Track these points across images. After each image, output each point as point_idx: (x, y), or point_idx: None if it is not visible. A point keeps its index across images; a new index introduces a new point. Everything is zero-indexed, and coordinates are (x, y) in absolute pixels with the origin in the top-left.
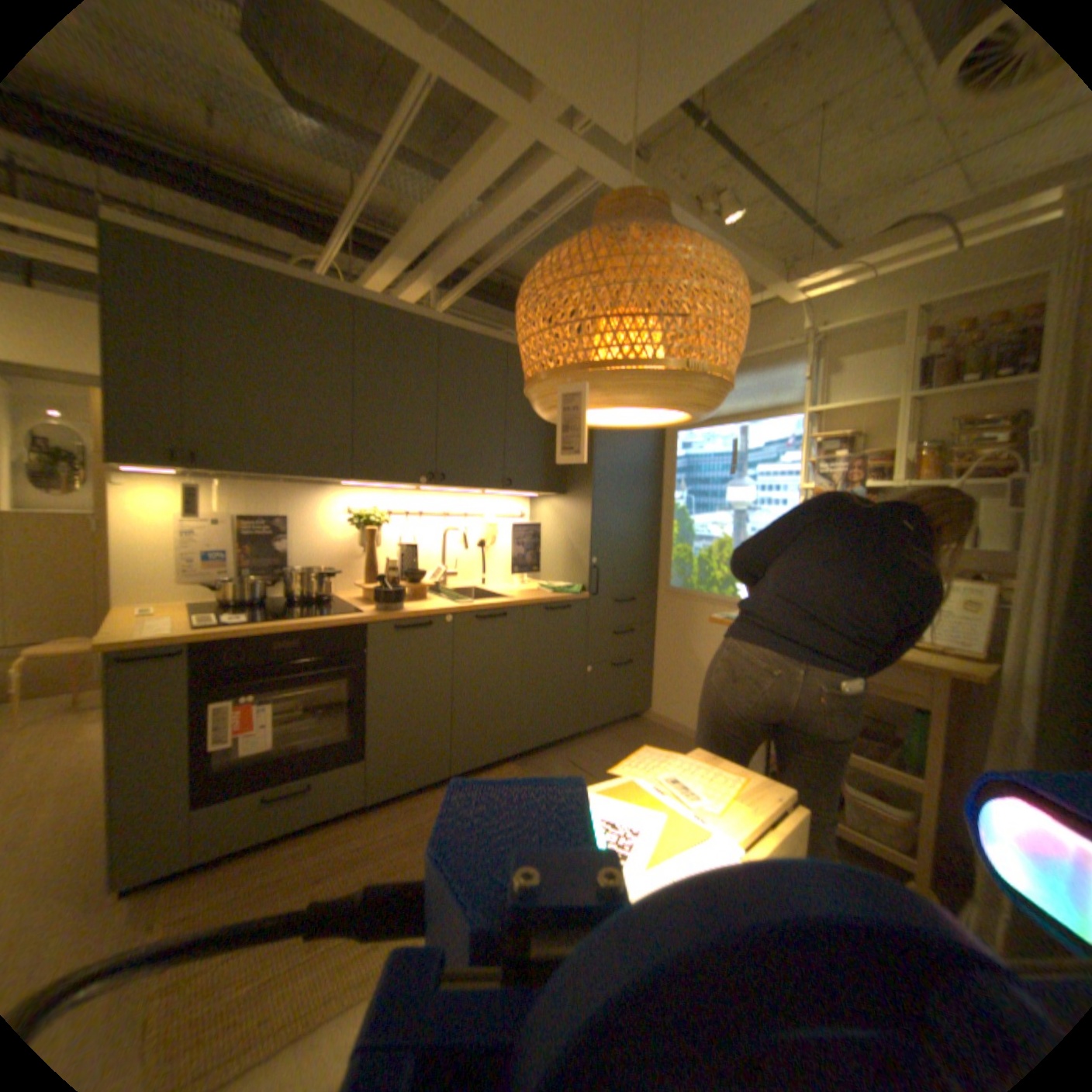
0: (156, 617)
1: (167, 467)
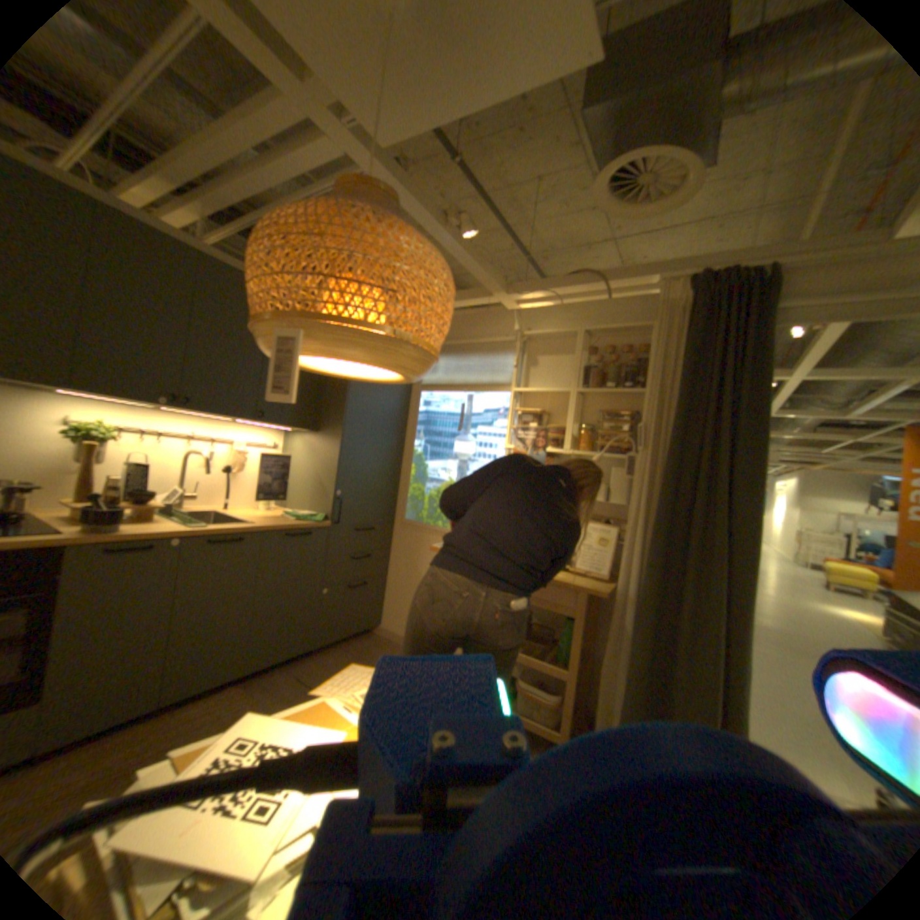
0: None
1: None
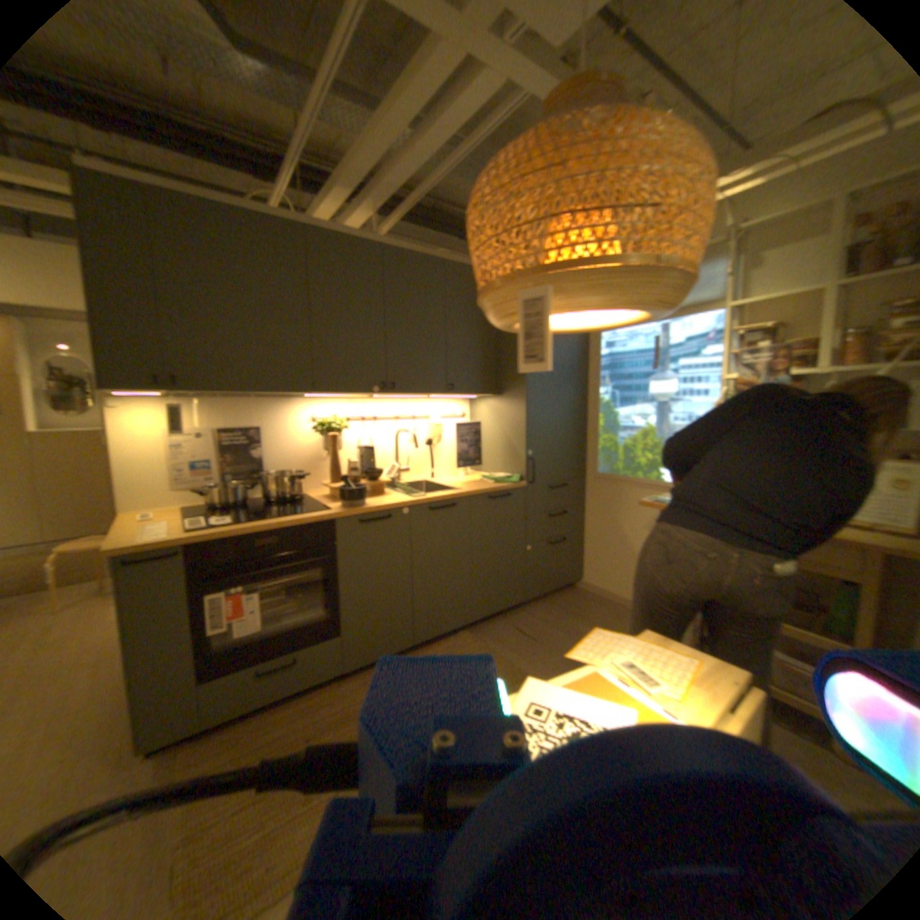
0: (157, 522)
1: (155, 390)
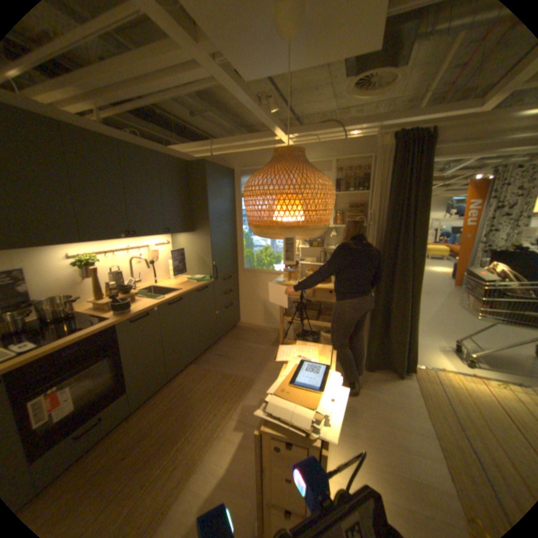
0: None
1: None
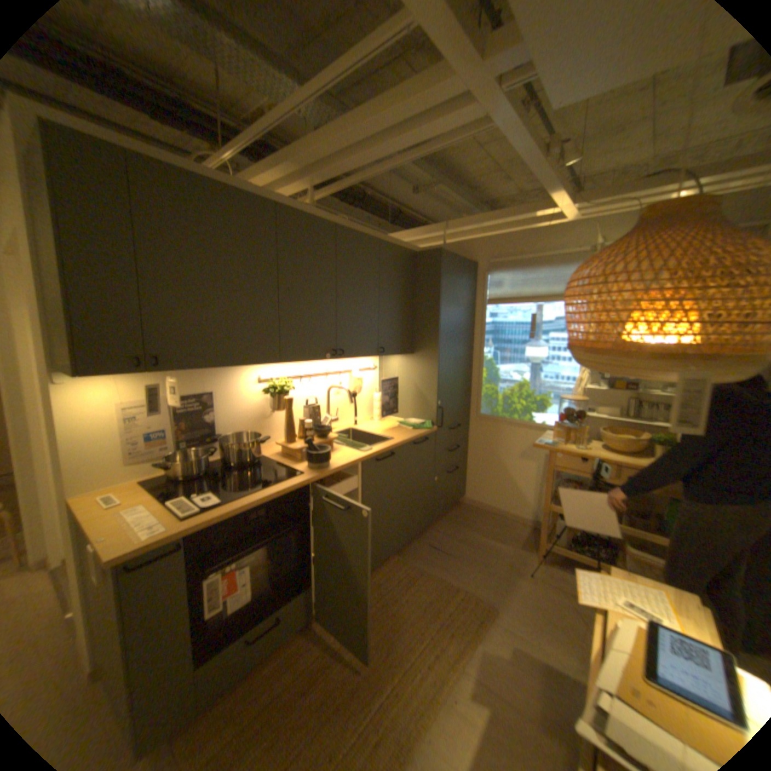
0: (126, 508)
1: (129, 372)
